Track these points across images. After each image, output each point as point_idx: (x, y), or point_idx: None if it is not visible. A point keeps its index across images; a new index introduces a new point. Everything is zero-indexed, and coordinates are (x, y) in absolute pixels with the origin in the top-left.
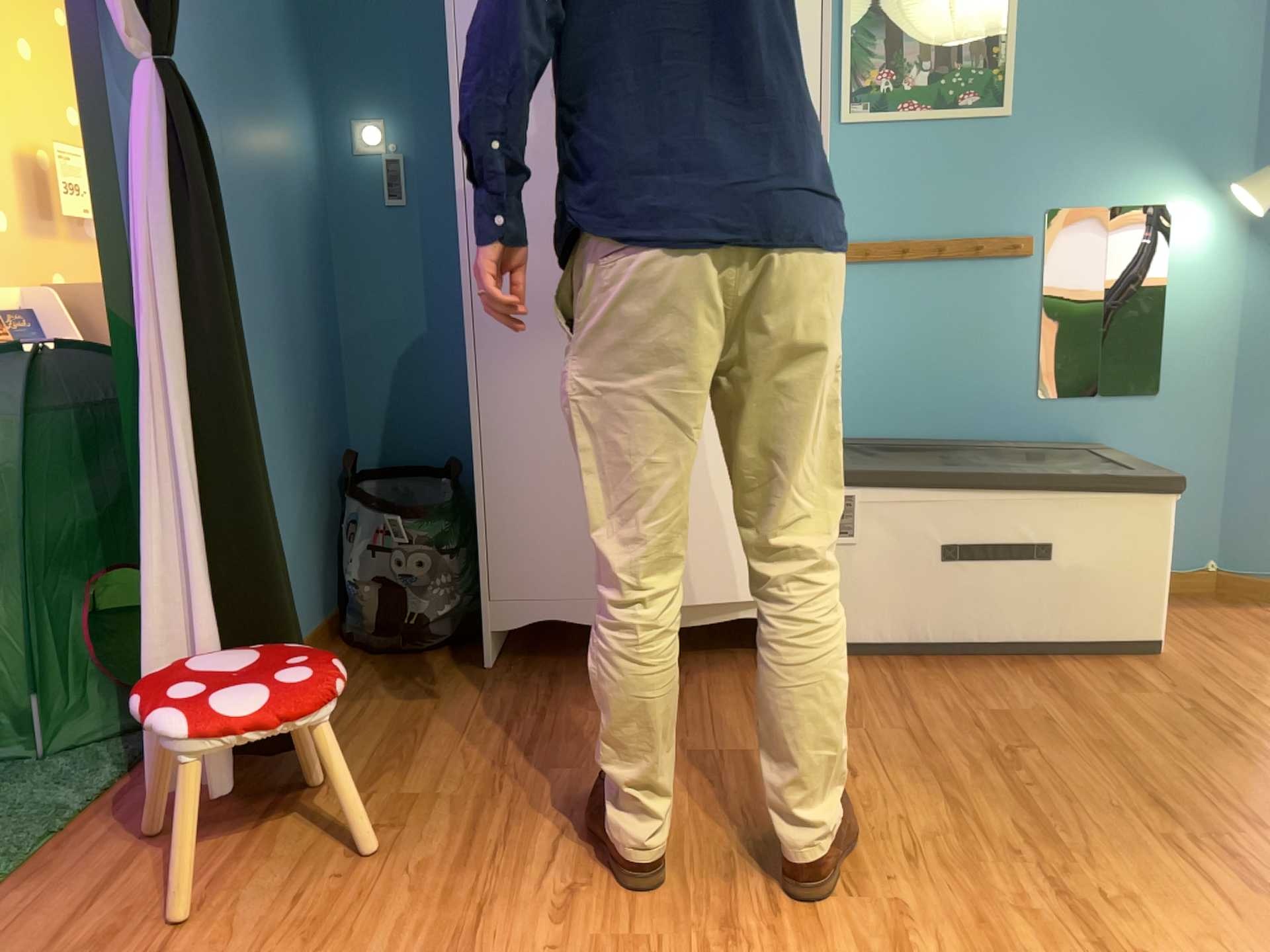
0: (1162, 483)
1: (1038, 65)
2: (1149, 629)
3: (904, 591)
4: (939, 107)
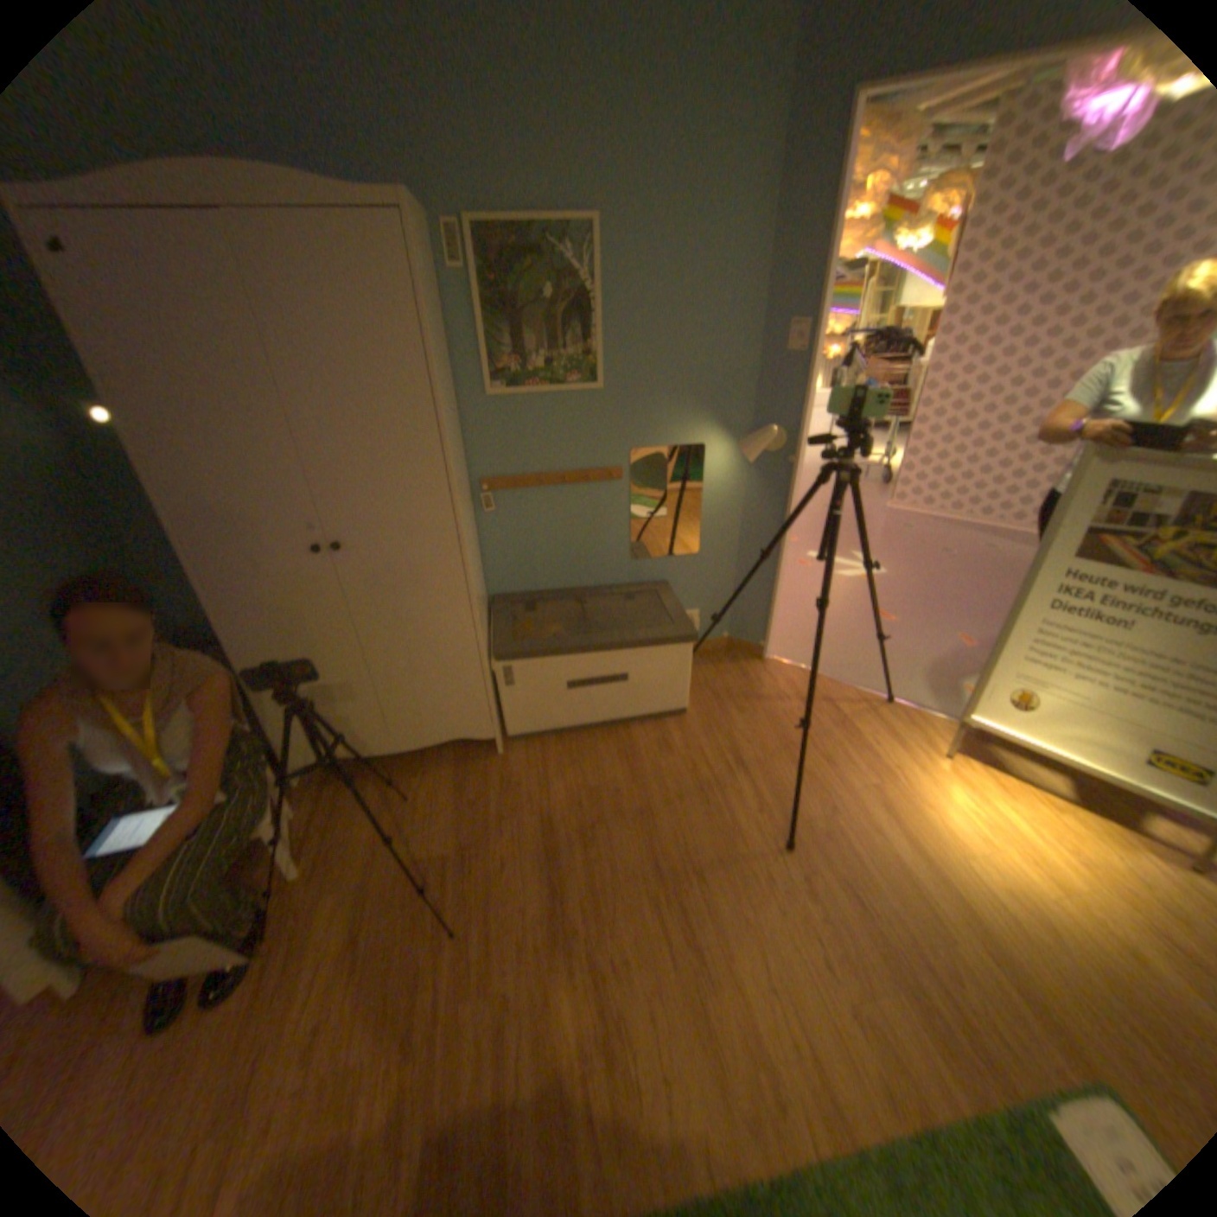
0: (684, 641)
1: (617, 353)
2: (679, 706)
3: (547, 708)
4: (553, 384)
